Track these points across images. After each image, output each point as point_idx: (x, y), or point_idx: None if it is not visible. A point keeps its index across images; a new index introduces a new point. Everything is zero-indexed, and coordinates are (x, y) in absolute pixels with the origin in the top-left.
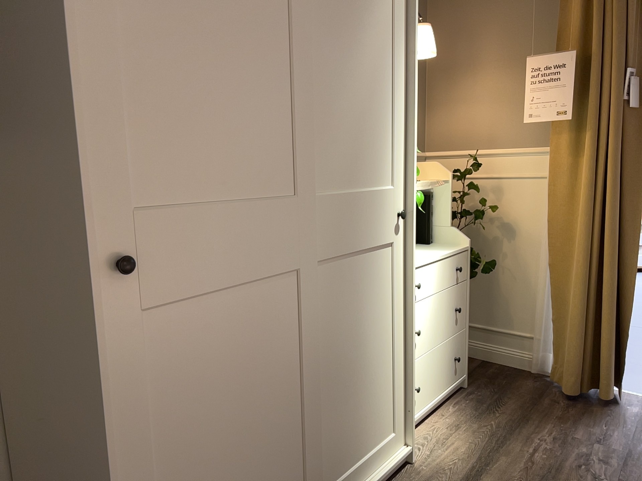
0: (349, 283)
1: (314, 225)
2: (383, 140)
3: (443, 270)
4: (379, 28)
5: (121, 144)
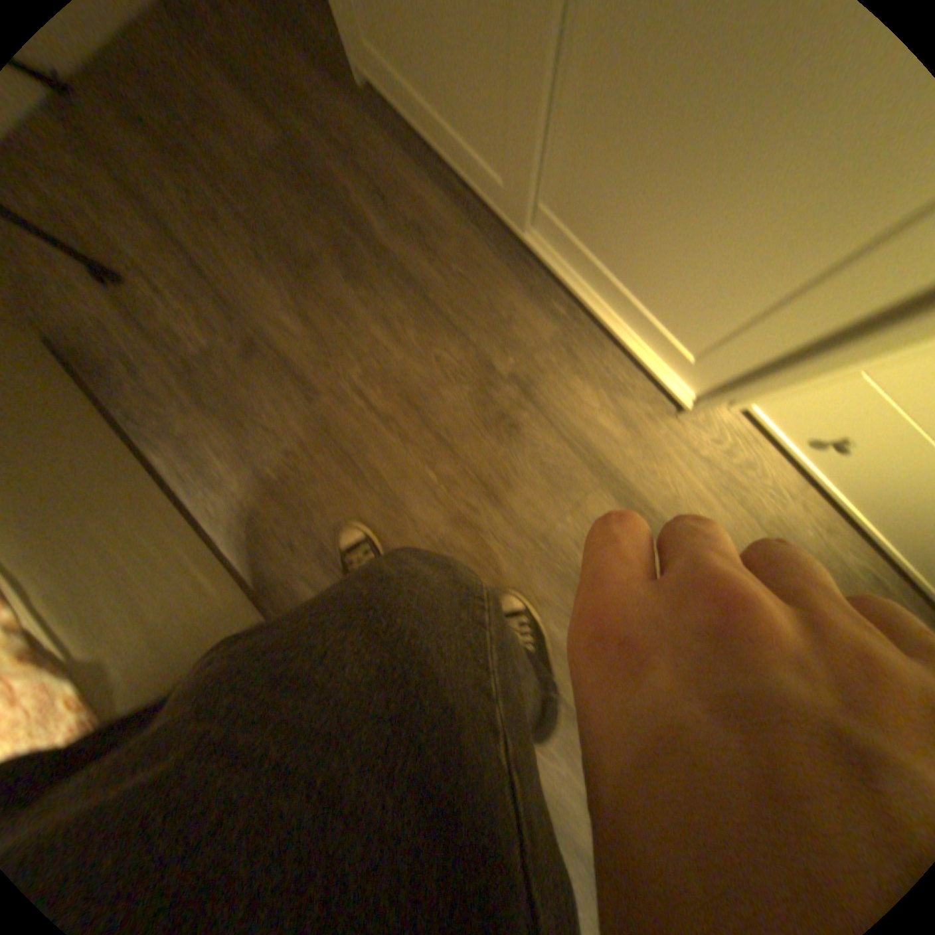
0: None
1: None
2: None
3: None
4: None
5: None
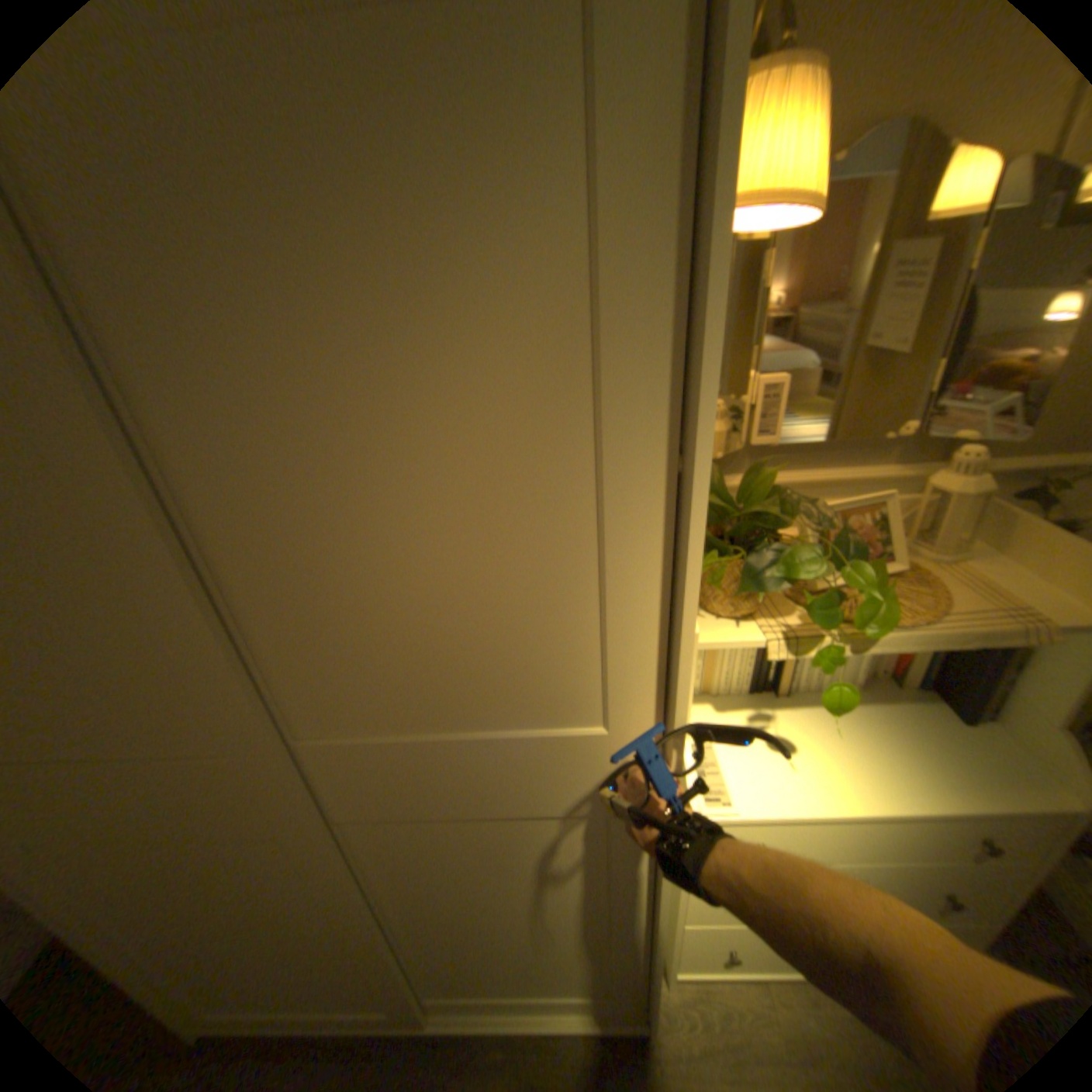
0: (449, 852)
1: (309, 789)
2: (549, 645)
3: (899, 838)
4: (494, 341)
5: None
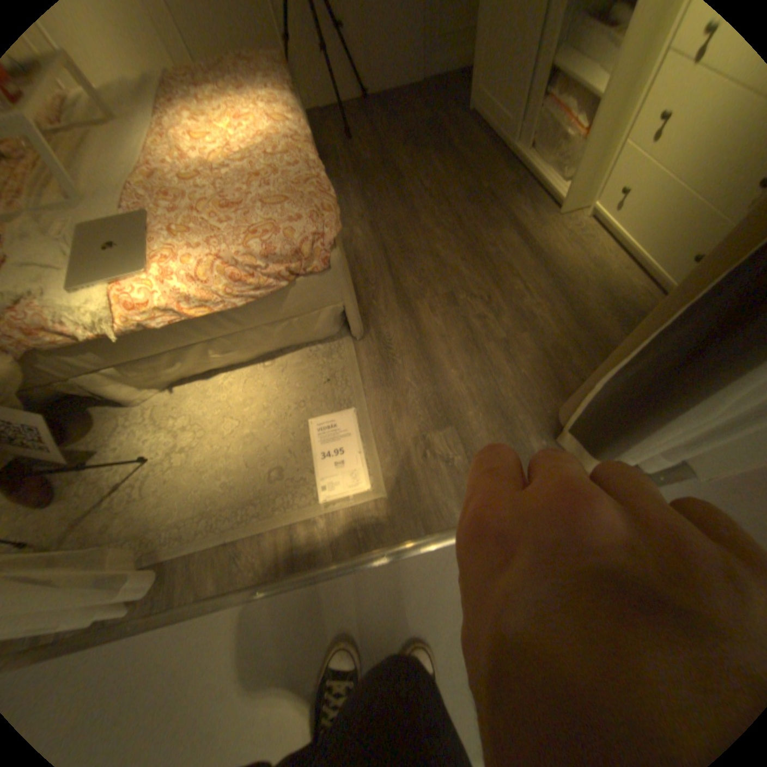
0: None
1: None
2: None
3: None
4: None
5: None
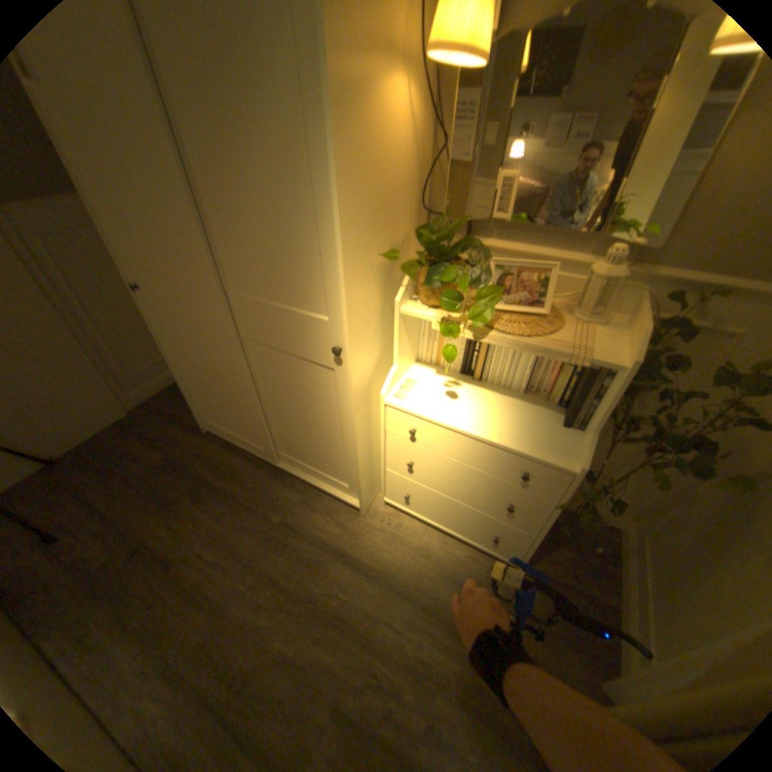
0: (281, 369)
1: (233, 314)
2: (305, 266)
3: (480, 451)
4: (274, 112)
5: (115, 237)
